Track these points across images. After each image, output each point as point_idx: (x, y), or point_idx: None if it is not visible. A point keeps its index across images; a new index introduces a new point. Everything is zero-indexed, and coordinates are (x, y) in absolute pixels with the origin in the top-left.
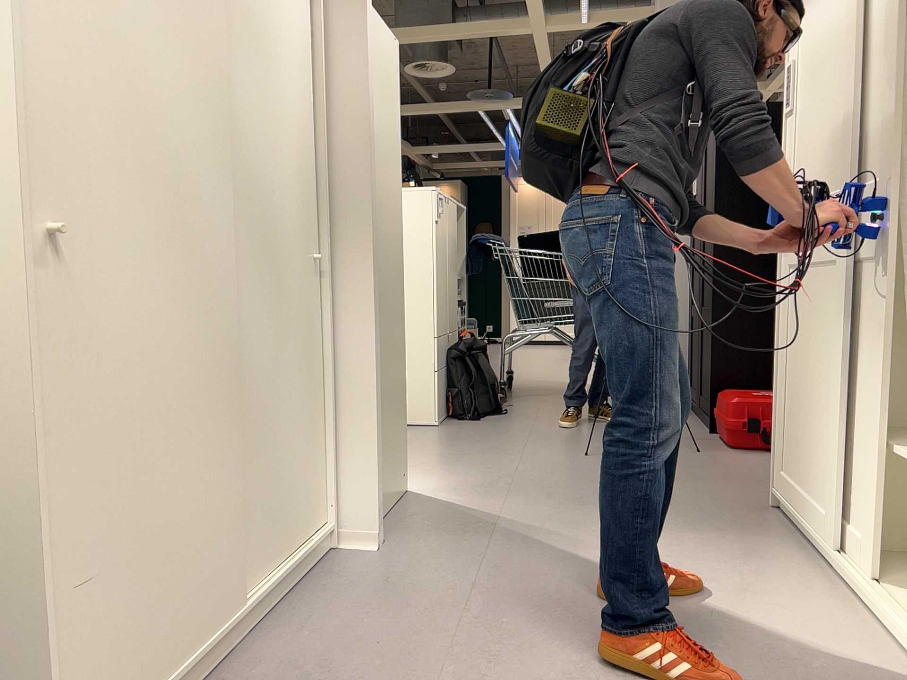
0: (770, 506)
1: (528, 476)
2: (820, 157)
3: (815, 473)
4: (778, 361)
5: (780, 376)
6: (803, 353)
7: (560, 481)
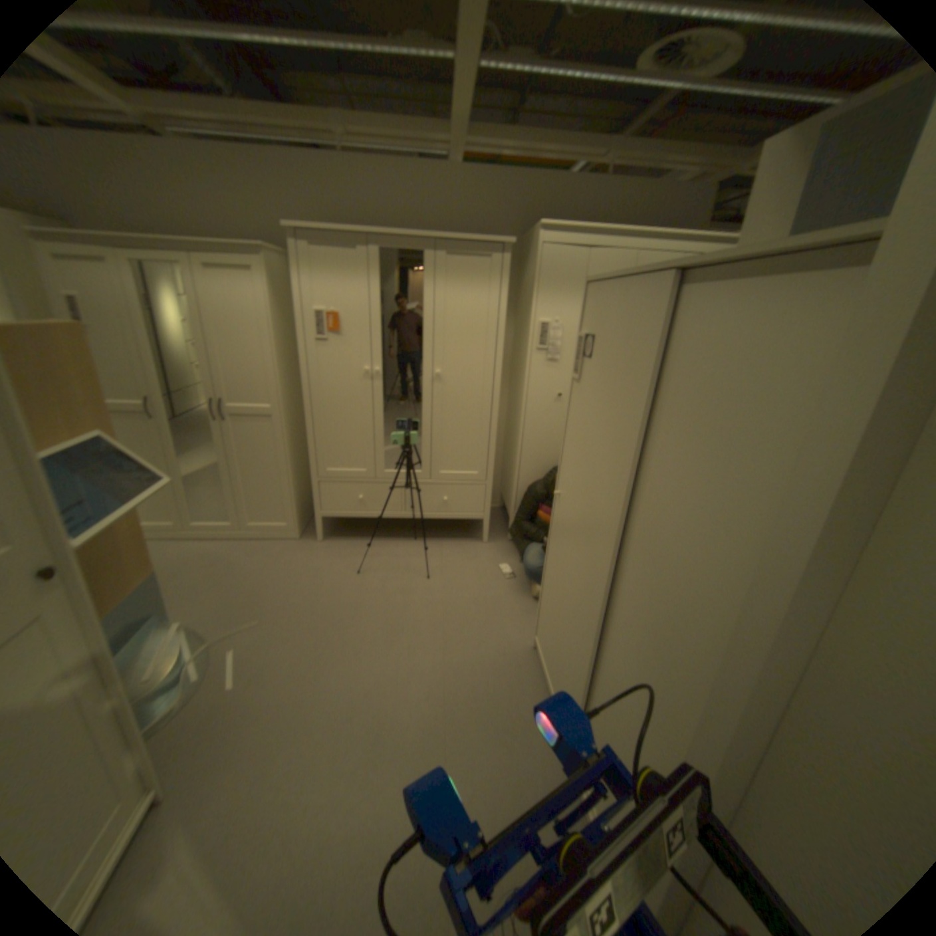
0: None
1: None
2: None
3: None
4: None
5: None
6: None
7: None
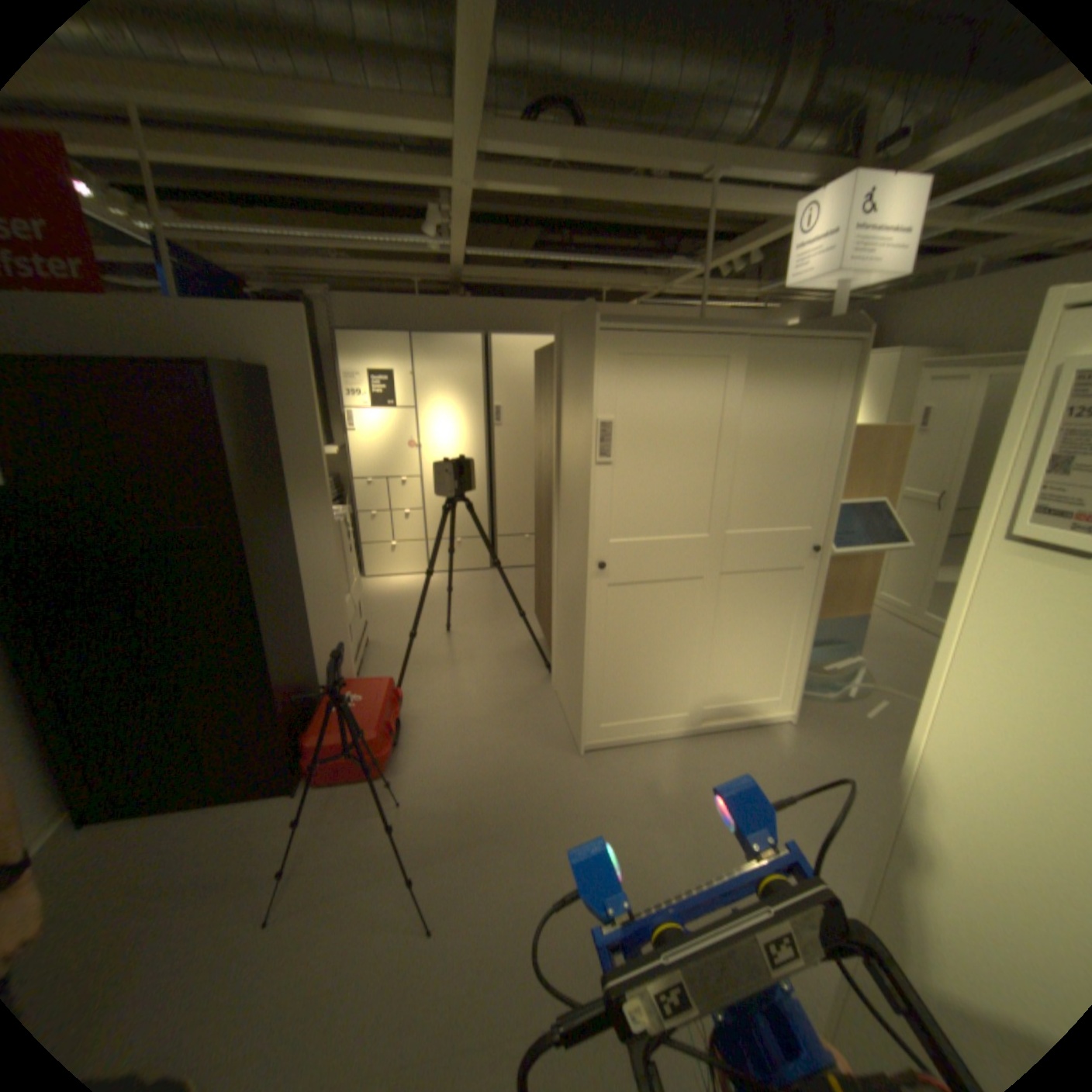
0: (587, 757)
1: (578, 998)
2: (681, 511)
3: (676, 701)
4: (600, 656)
5: (605, 665)
6: (652, 640)
7: (585, 942)
